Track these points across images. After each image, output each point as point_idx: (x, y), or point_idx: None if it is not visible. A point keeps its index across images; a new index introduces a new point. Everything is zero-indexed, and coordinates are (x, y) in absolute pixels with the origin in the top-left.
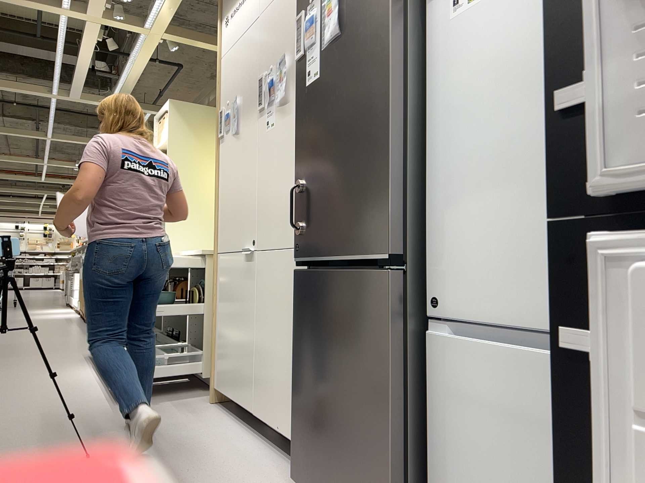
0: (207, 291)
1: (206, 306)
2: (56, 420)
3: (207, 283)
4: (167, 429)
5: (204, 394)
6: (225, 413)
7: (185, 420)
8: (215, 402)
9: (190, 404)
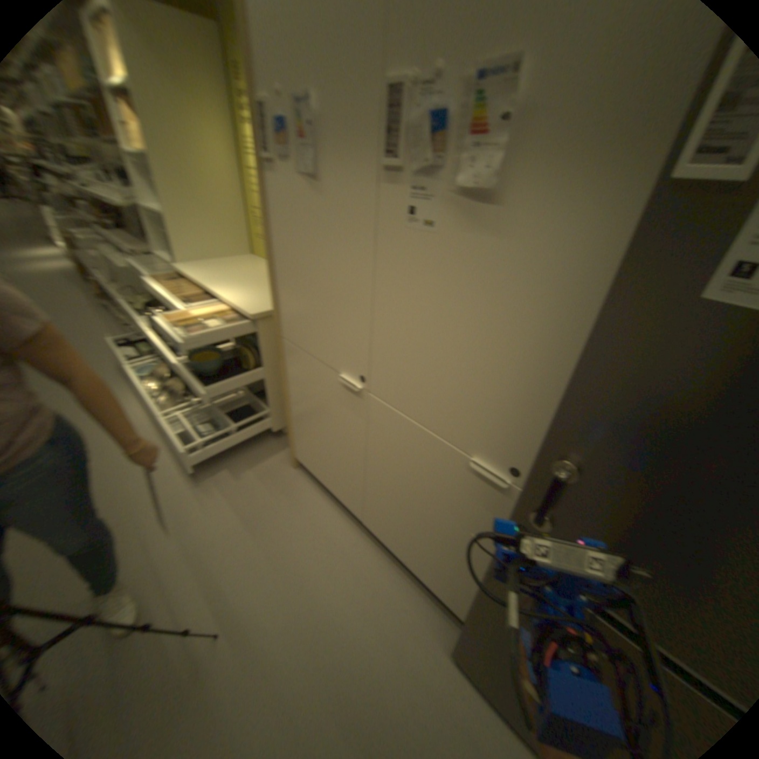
0: (262, 355)
1: (263, 370)
2: (135, 539)
3: (261, 348)
4: (270, 538)
5: (276, 446)
6: (315, 488)
7: (279, 511)
8: (294, 465)
9: (271, 472)
